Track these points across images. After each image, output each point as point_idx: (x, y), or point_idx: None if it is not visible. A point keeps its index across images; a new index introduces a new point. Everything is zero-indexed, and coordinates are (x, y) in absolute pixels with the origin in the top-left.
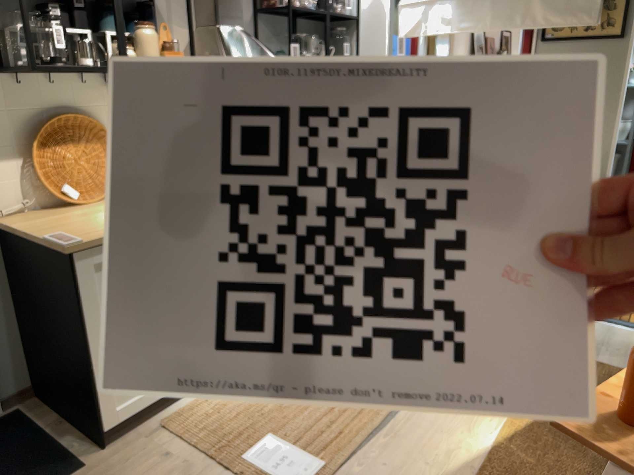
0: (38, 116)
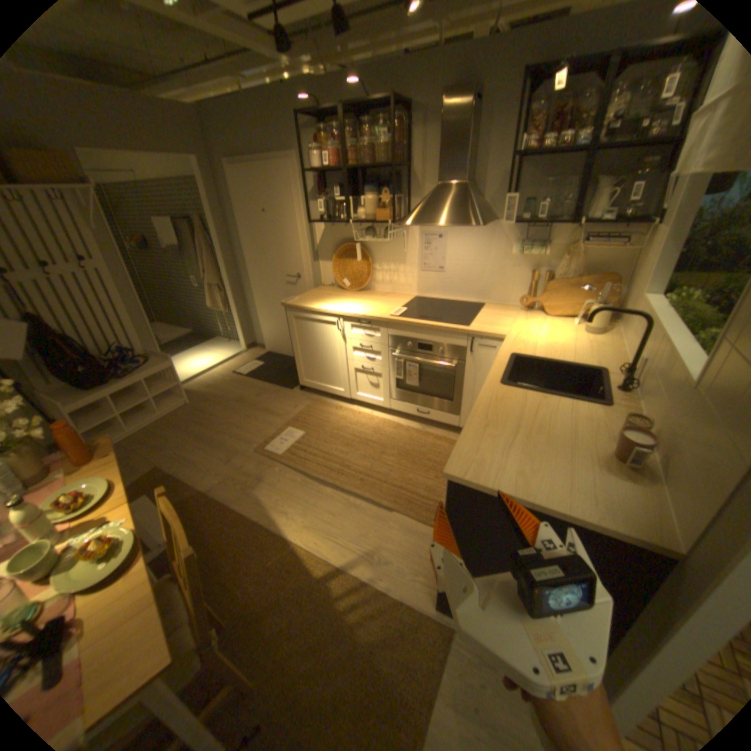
0: (341, 242)
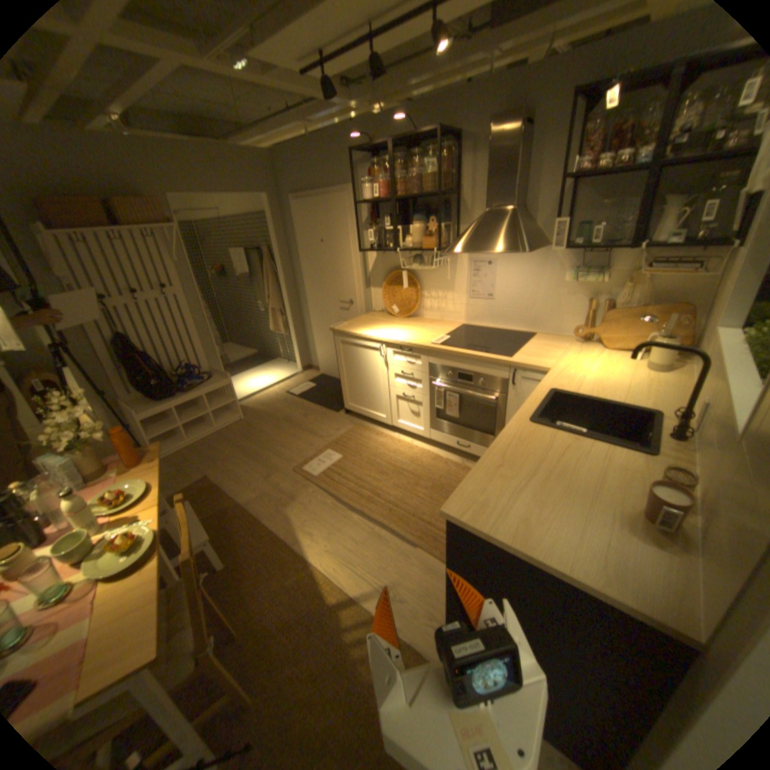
0: (392, 270)
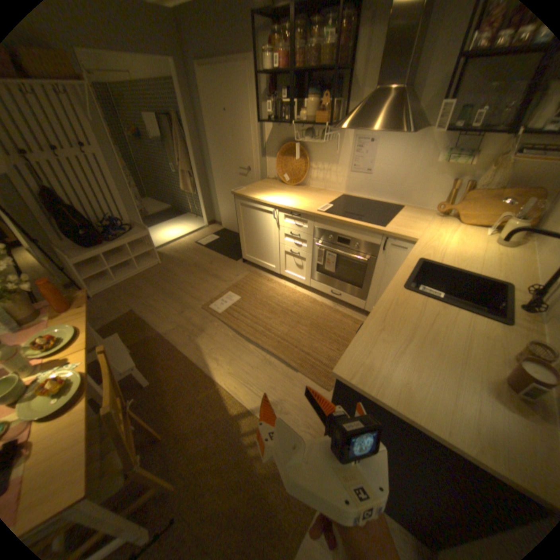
0: (285, 141)
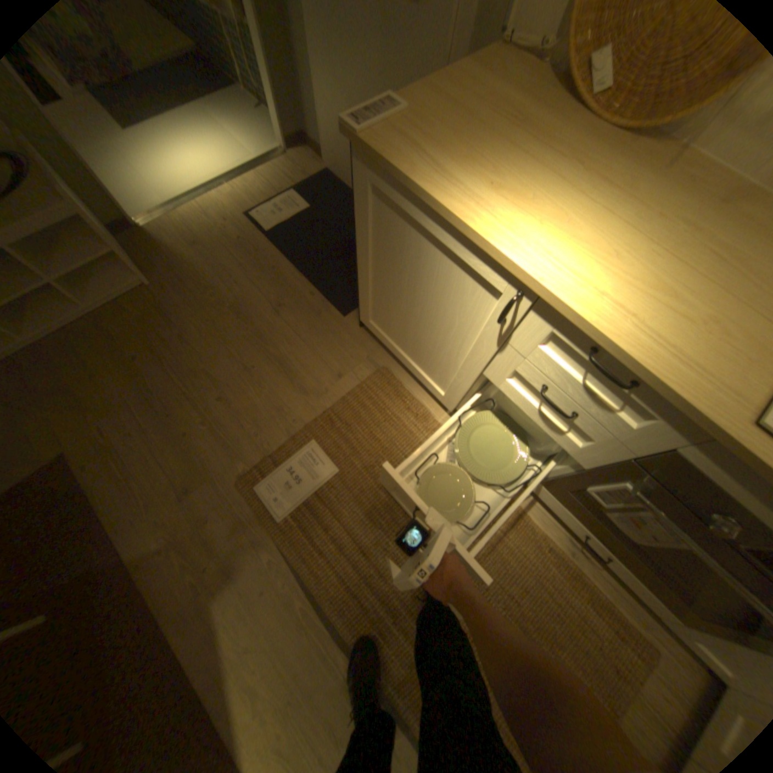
0: None
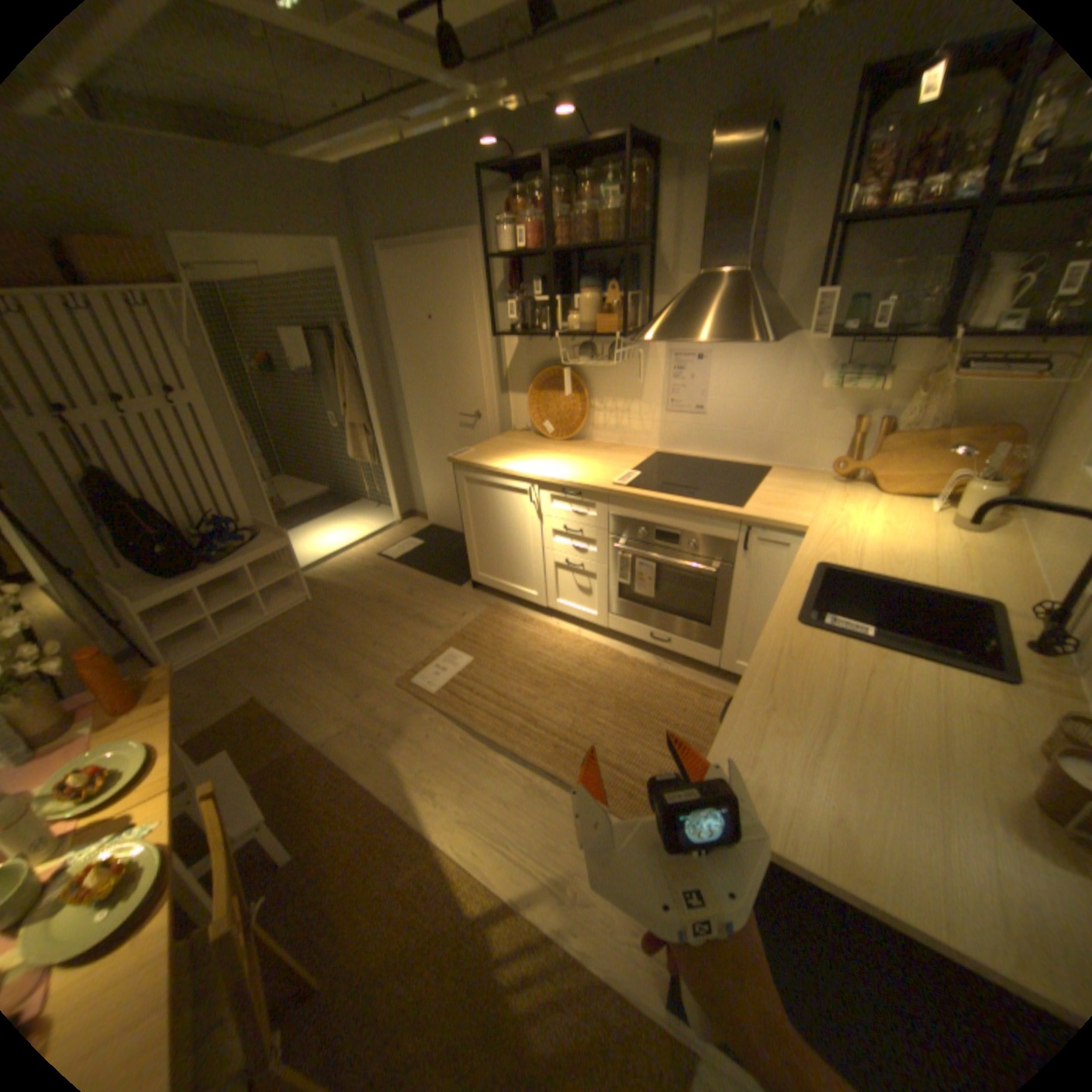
0: (543, 365)
